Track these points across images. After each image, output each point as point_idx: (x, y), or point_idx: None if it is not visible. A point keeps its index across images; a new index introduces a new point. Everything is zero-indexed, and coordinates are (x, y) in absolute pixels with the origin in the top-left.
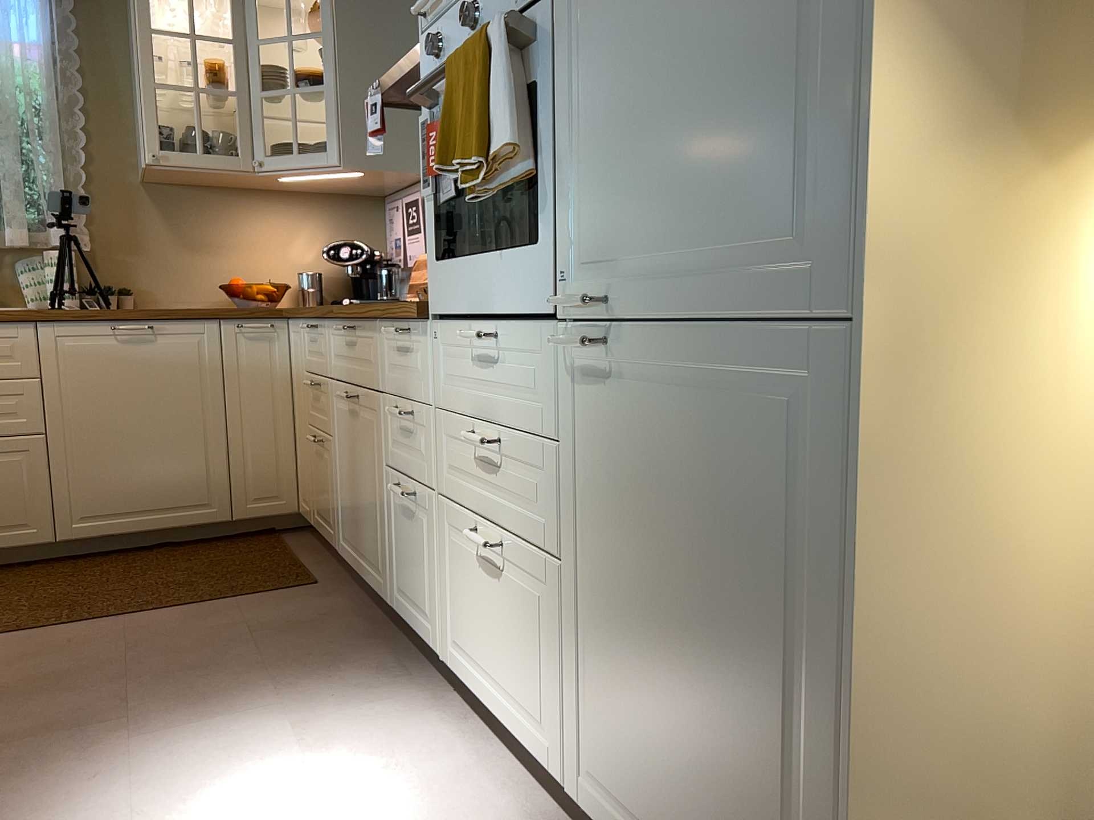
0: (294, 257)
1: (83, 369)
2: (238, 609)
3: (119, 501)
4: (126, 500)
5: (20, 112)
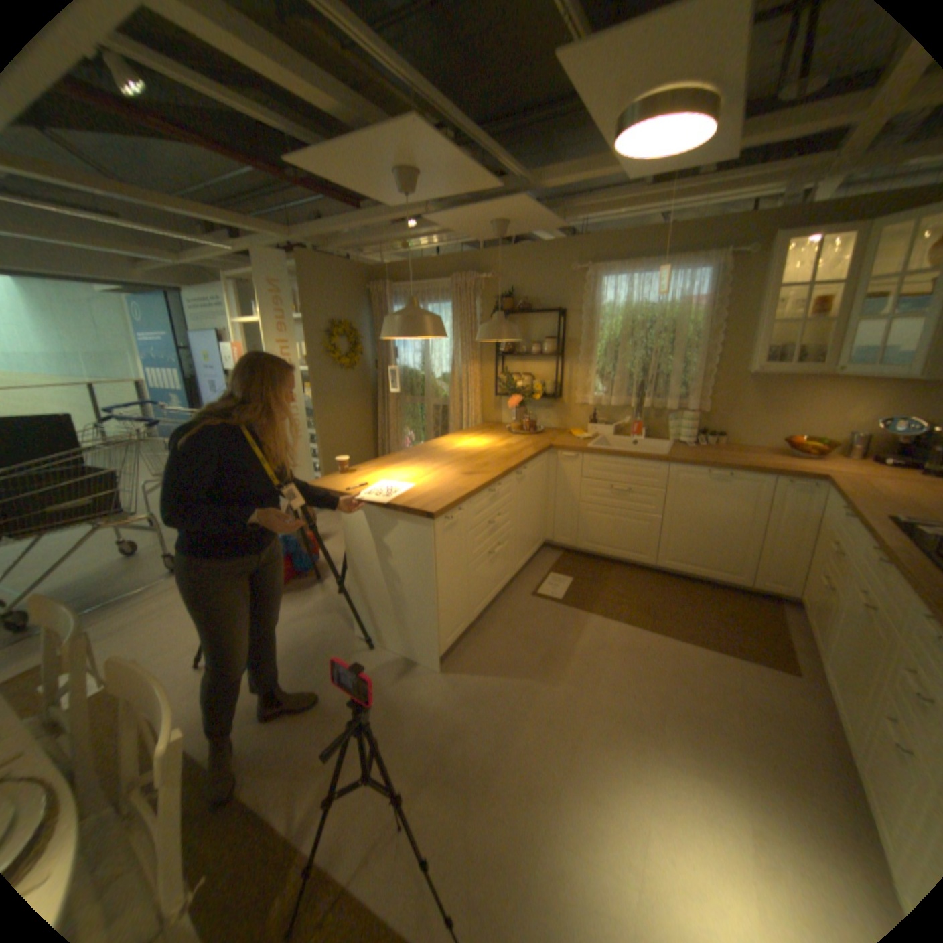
0: (851, 419)
1: (687, 489)
2: (741, 673)
3: (690, 558)
4: (694, 558)
5: (687, 336)
